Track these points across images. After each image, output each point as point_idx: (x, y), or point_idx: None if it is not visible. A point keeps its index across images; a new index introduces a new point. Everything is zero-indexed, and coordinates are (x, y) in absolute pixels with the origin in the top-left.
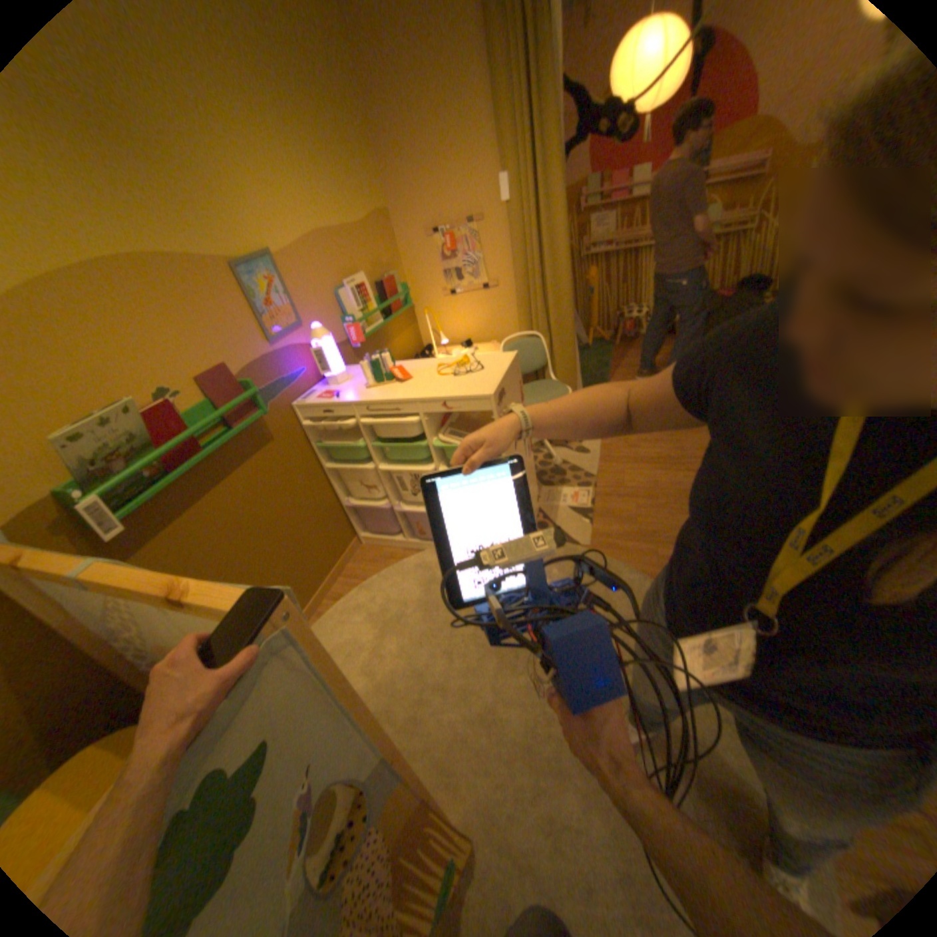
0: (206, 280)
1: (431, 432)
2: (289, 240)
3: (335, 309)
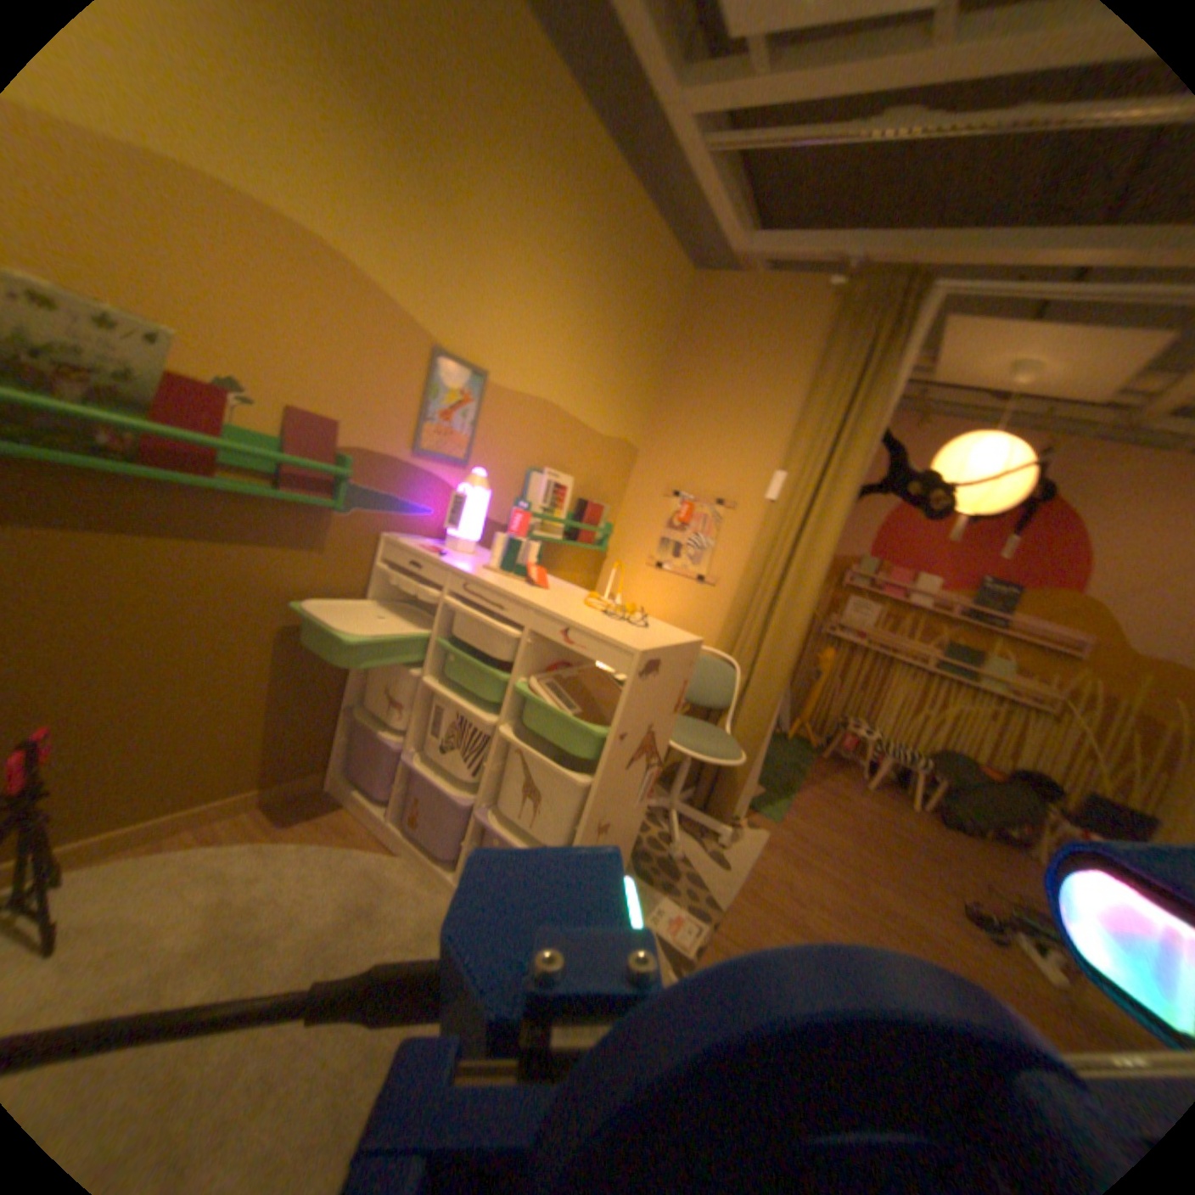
0: (395, 342)
1: (525, 670)
2: (517, 389)
3: (516, 487)
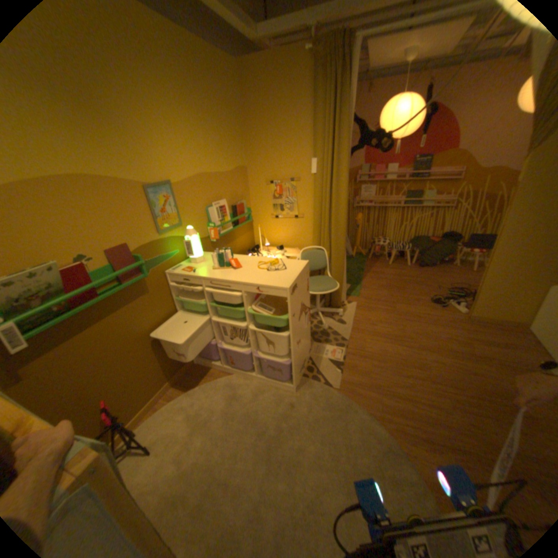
0: (127, 194)
1: (248, 303)
2: (184, 177)
3: (205, 218)
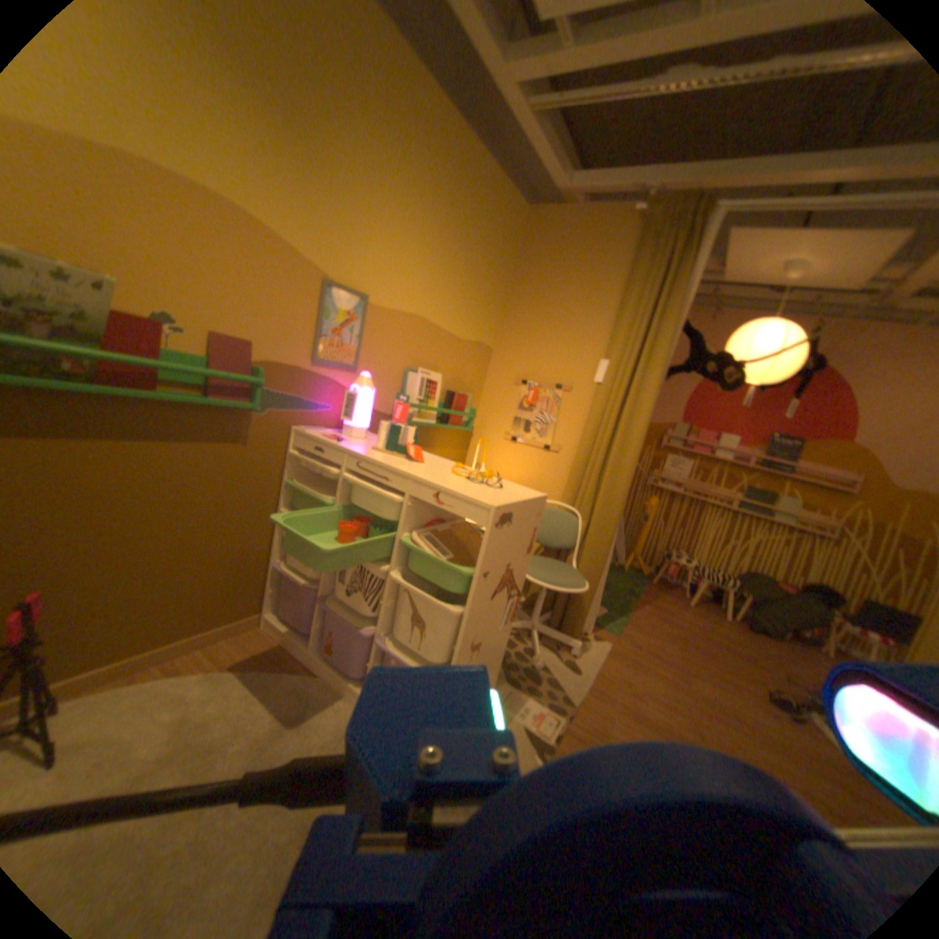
0: (293, 277)
1: (408, 526)
2: (392, 307)
3: (397, 384)
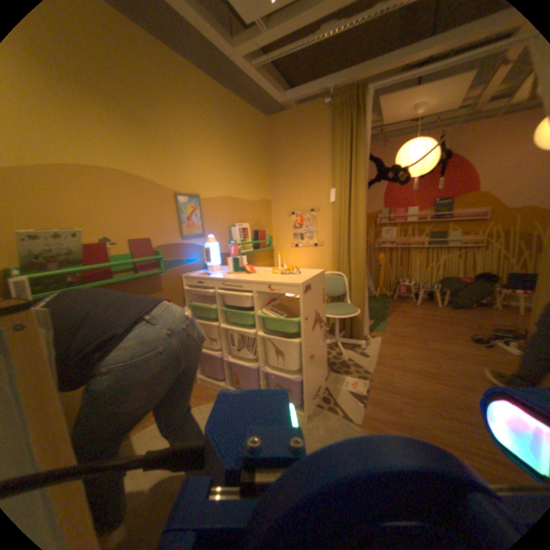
0: (159, 196)
1: (259, 306)
2: (213, 195)
3: (227, 235)
